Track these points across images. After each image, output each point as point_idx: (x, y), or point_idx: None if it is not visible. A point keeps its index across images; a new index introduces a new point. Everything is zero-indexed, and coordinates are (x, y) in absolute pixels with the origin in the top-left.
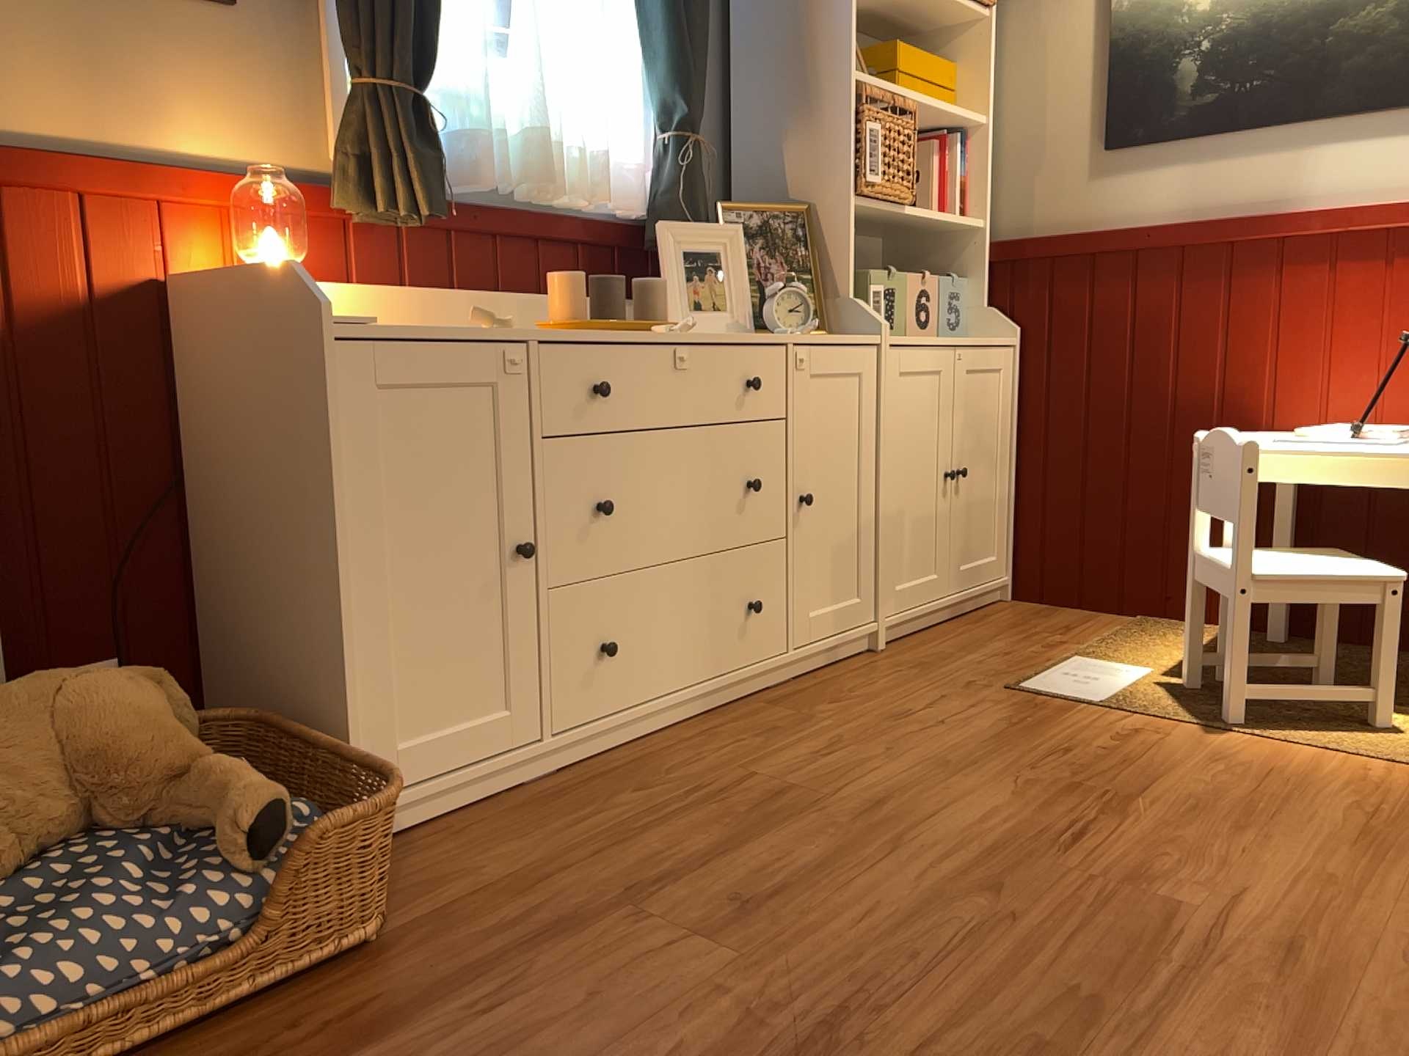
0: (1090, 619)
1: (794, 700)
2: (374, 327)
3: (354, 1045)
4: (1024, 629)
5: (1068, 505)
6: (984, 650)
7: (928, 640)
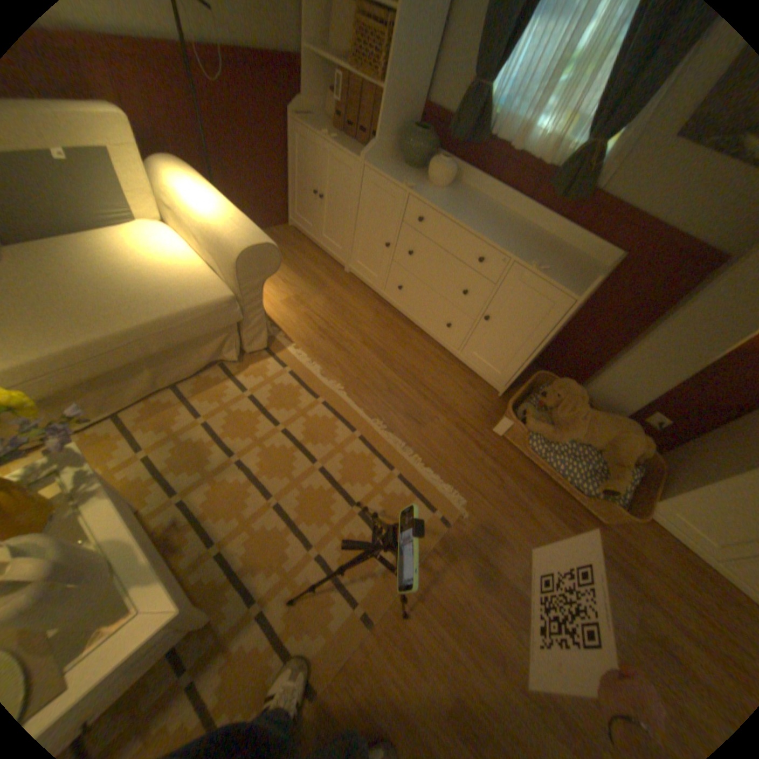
0: None
1: None
2: None
3: (572, 529)
4: None
5: None
6: None
7: None
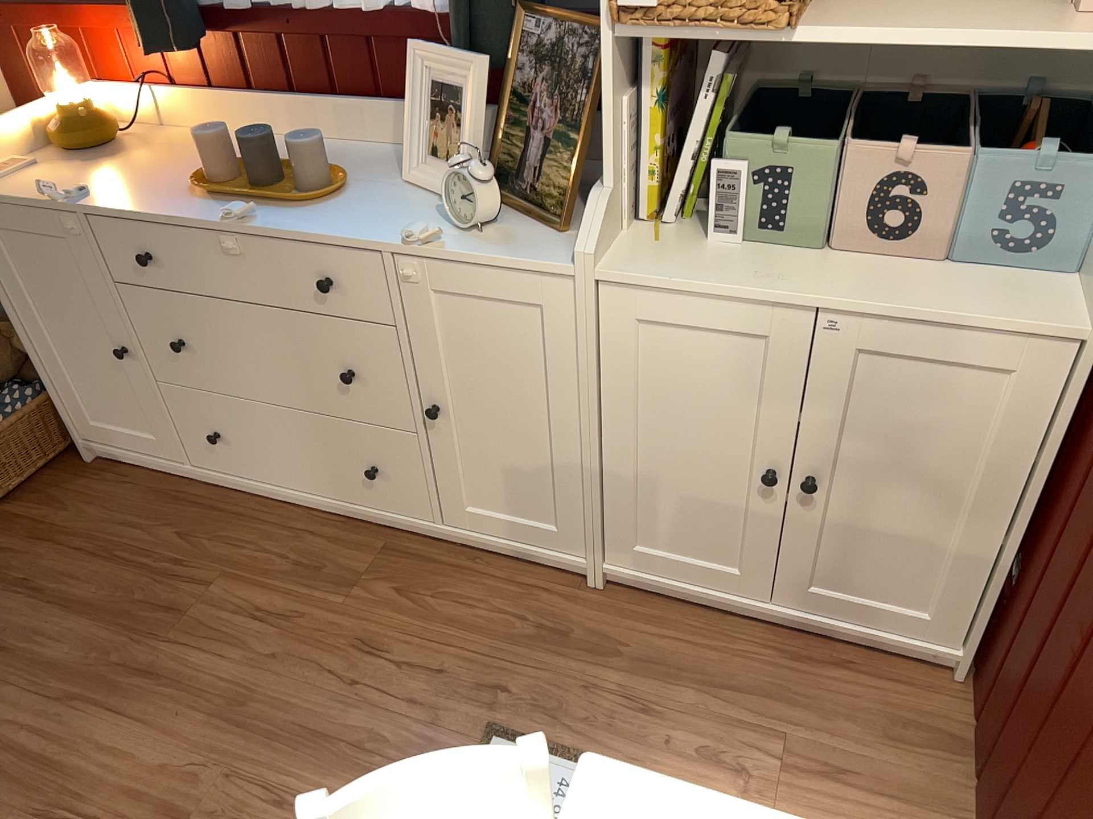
0: (916, 804)
1: (399, 563)
2: (5, 184)
3: None
4: (793, 719)
5: (1029, 655)
6: (654, 685)
7: (669, 622)
